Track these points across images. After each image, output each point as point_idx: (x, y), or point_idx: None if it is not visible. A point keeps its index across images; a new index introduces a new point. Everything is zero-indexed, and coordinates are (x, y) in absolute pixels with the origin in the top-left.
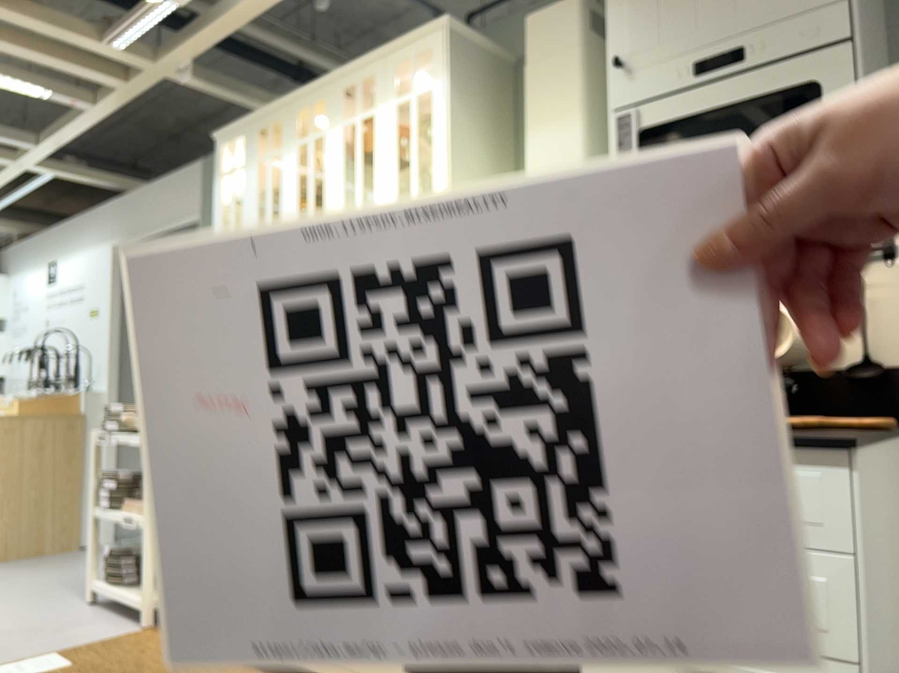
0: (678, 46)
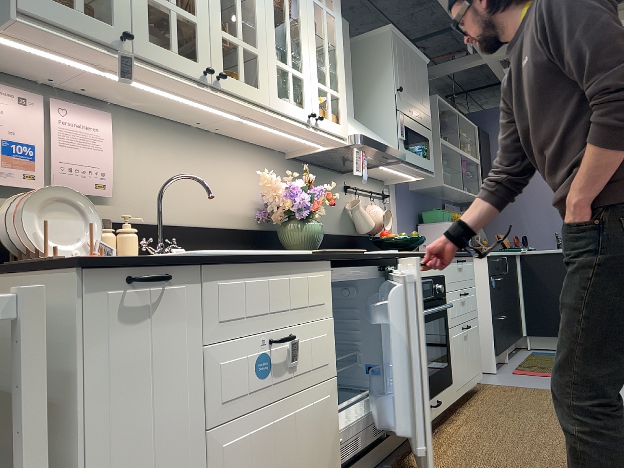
0: (409, 99)
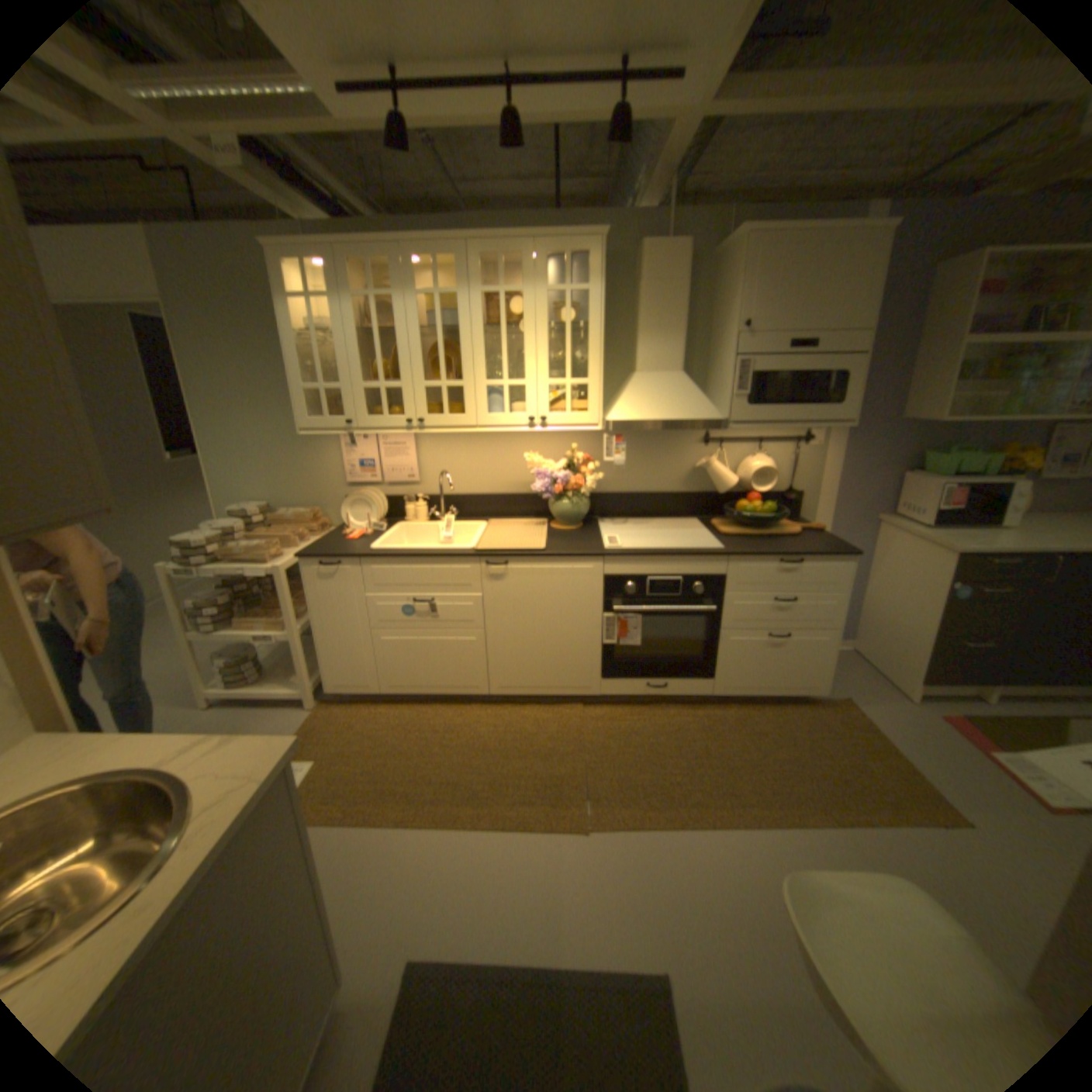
0: (785, 325)
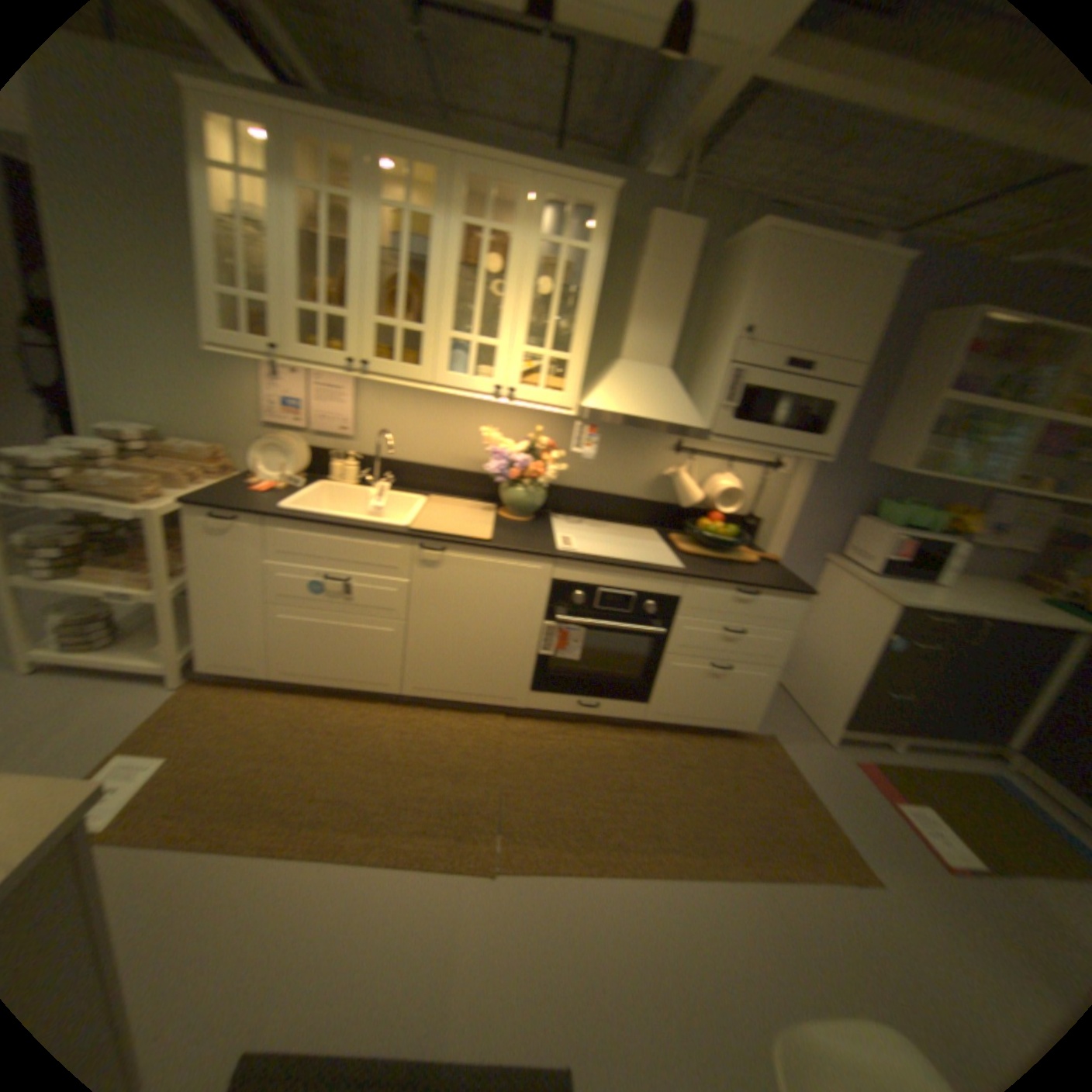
0: (784, 340)
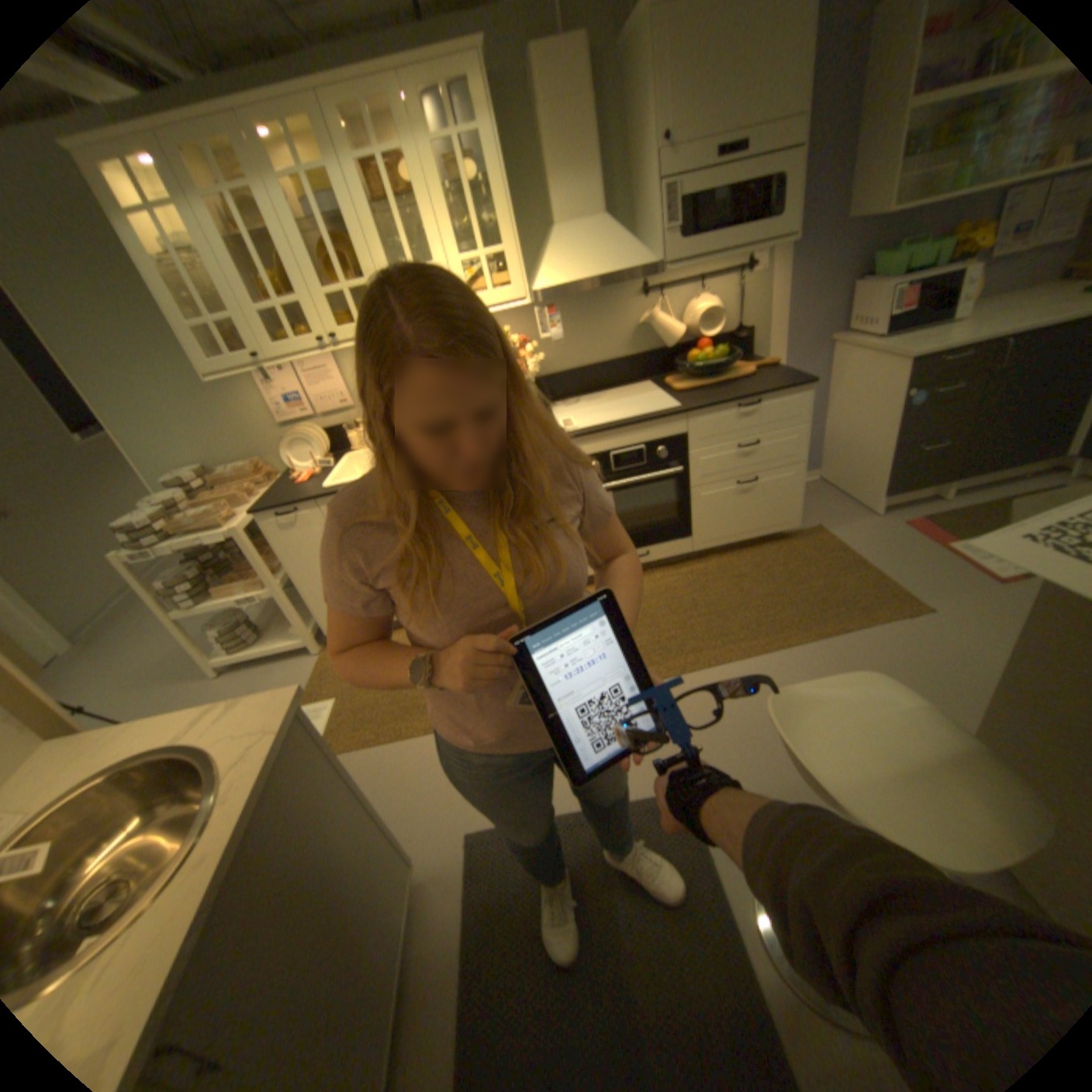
0: (708, 130)
